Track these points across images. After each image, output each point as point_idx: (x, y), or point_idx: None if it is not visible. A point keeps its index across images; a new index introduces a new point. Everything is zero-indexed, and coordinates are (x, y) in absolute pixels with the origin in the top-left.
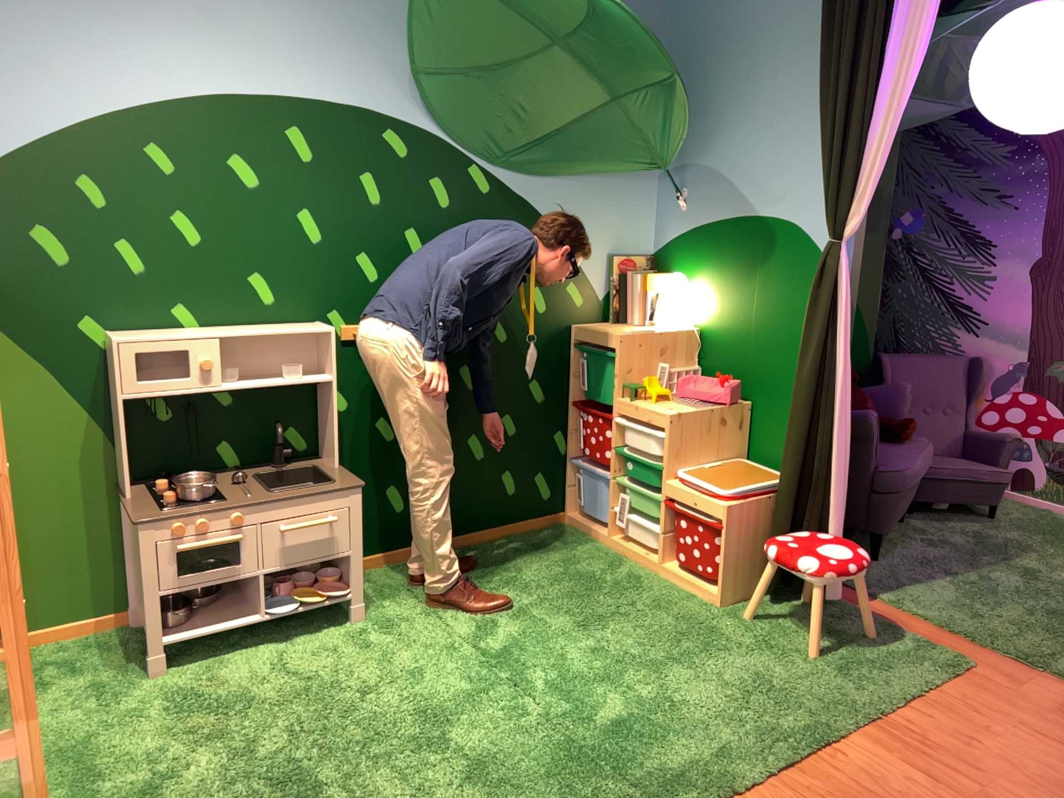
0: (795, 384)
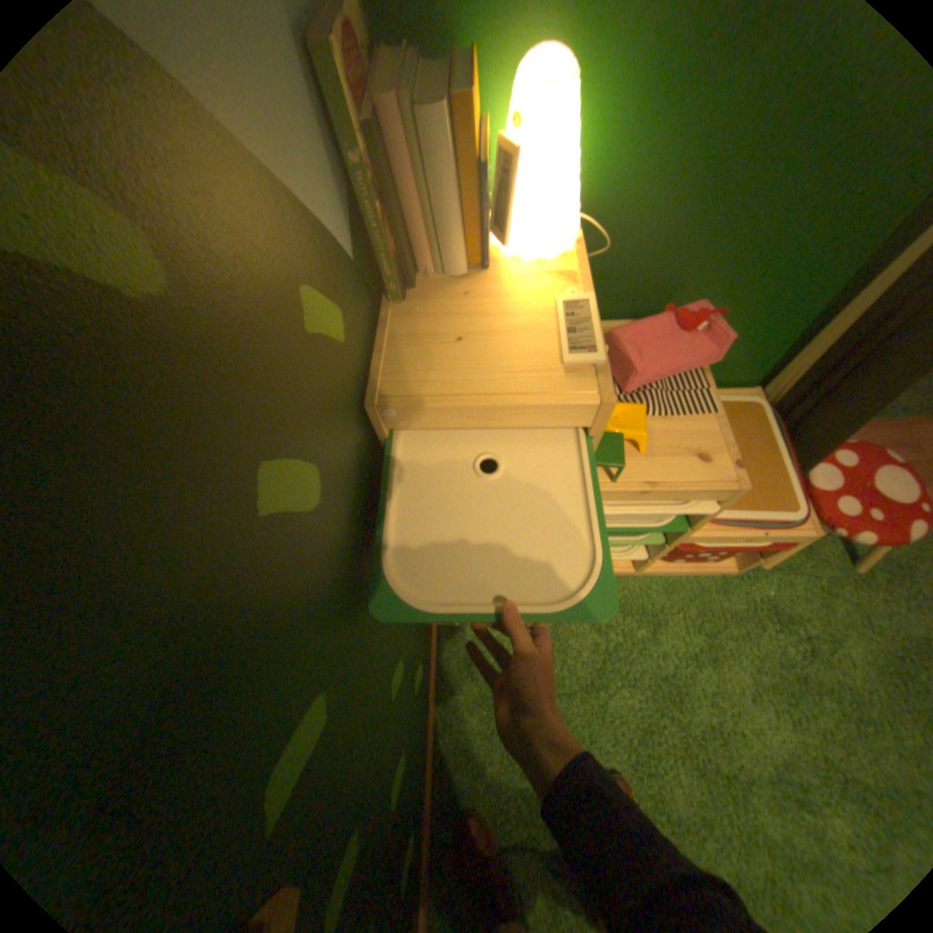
0: (801, 269)
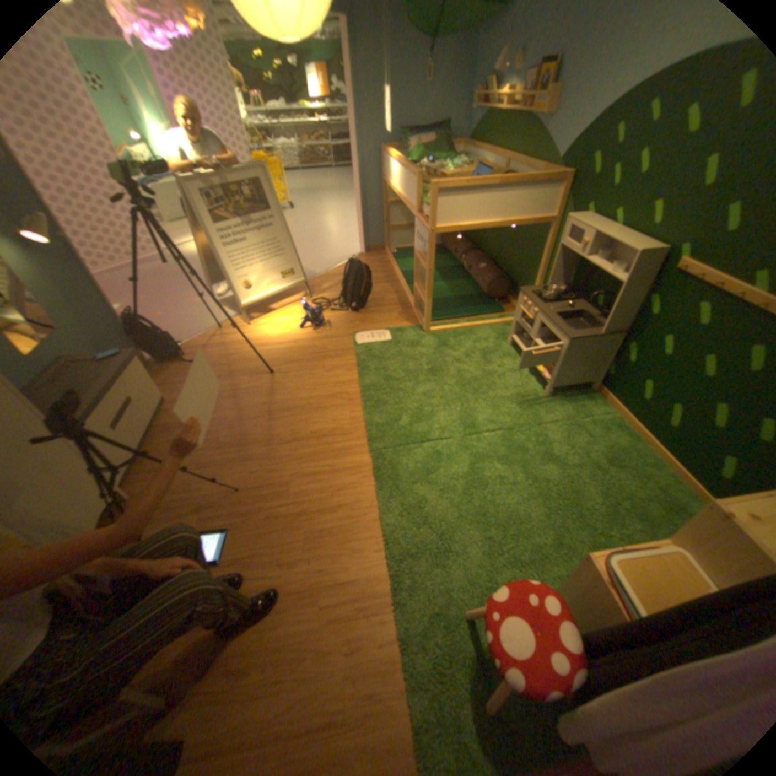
0: None
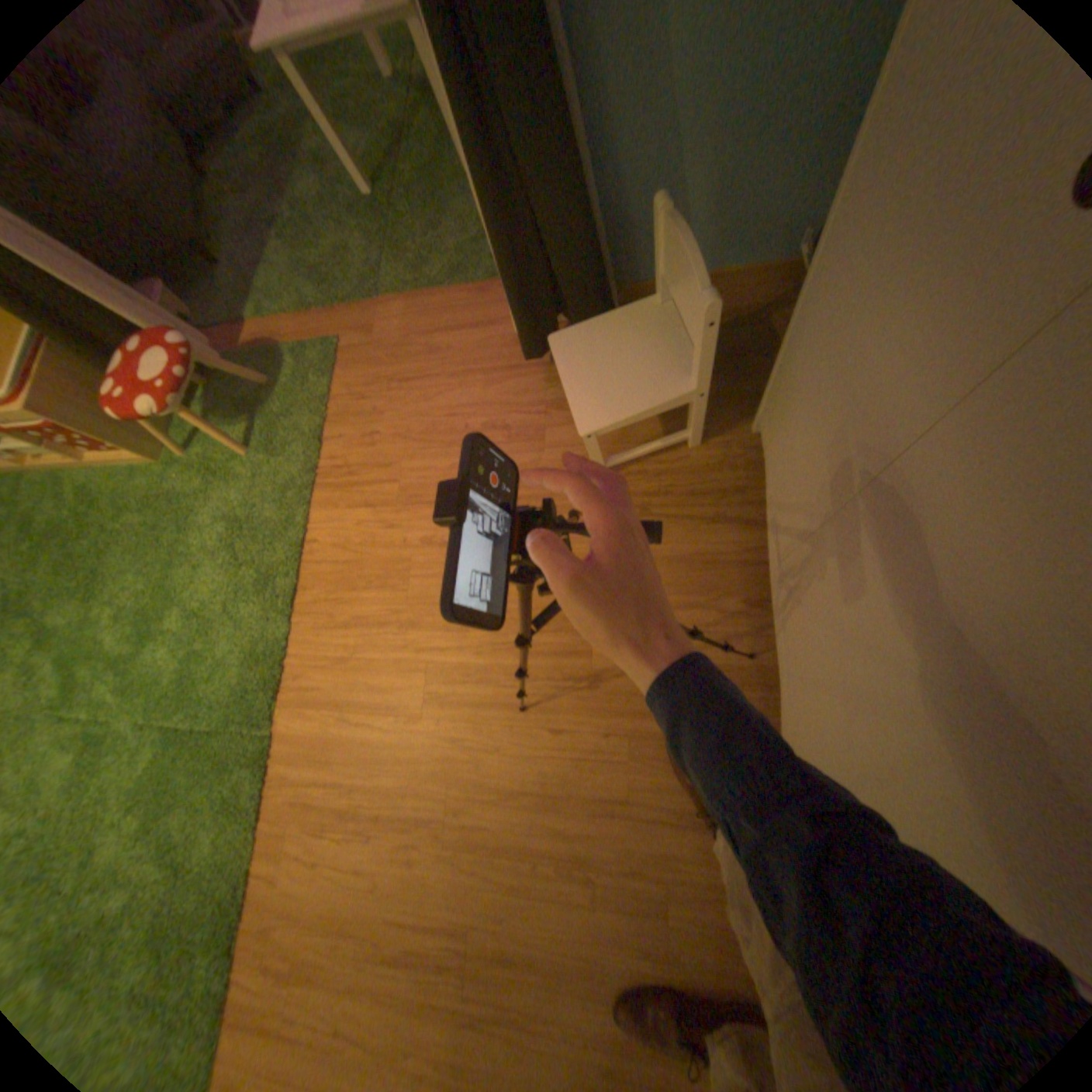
0: None
